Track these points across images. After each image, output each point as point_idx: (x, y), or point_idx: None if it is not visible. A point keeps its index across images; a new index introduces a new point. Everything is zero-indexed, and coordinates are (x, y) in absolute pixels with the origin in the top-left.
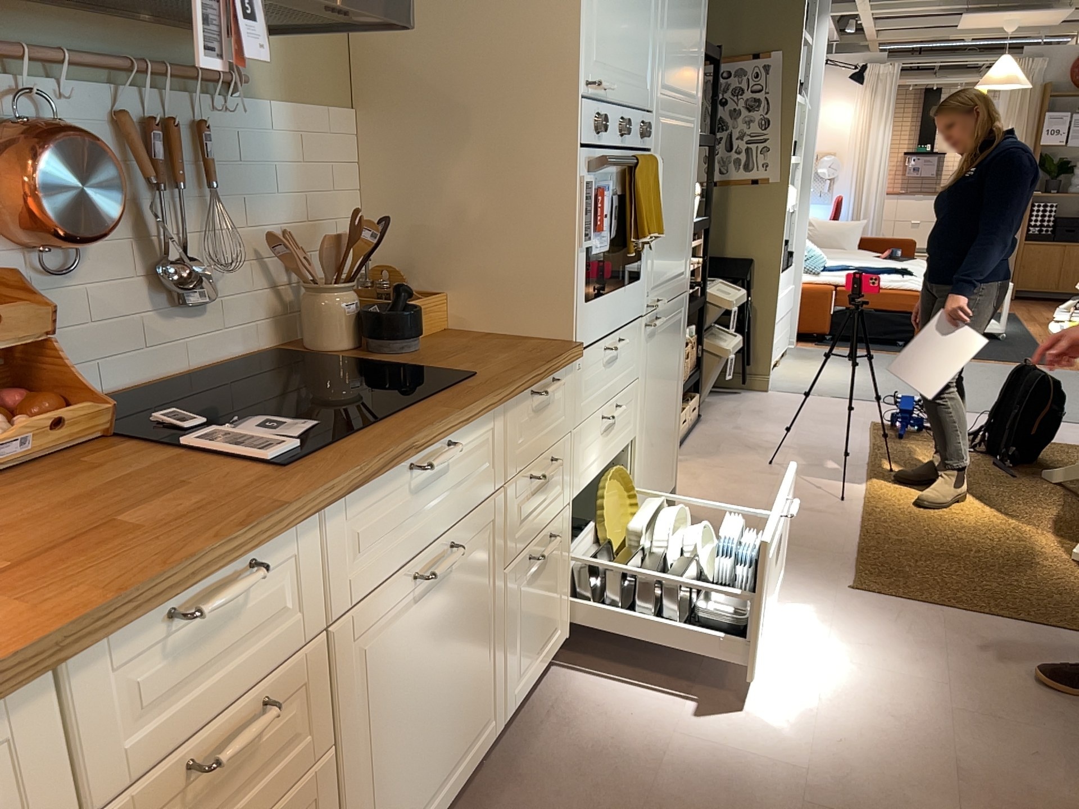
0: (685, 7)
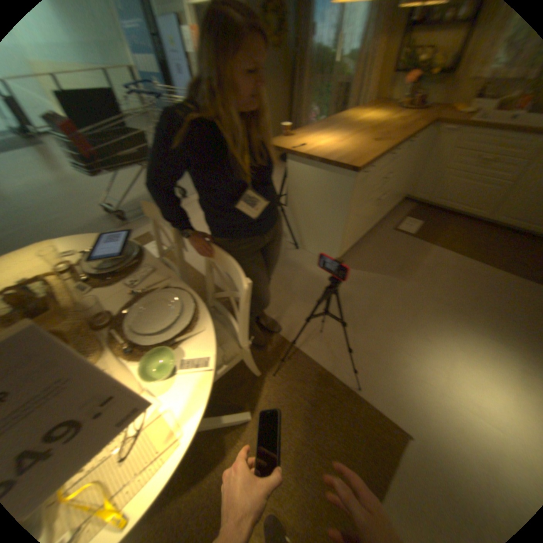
0: None
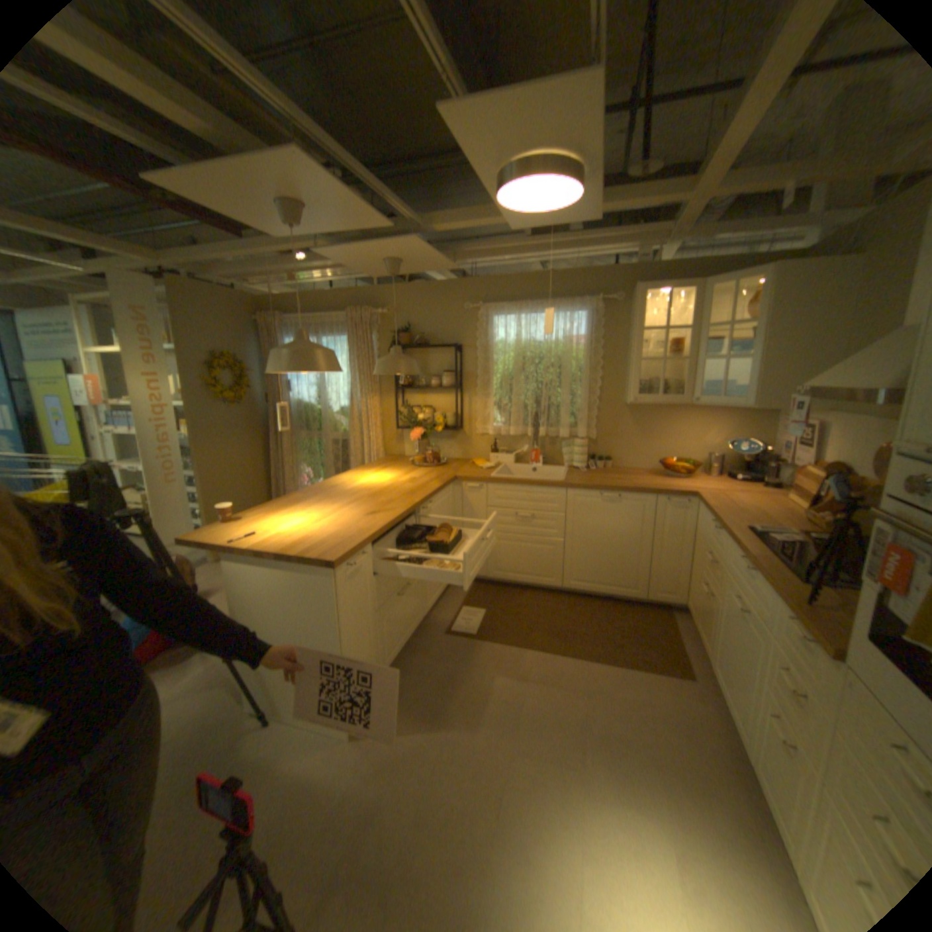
0: None
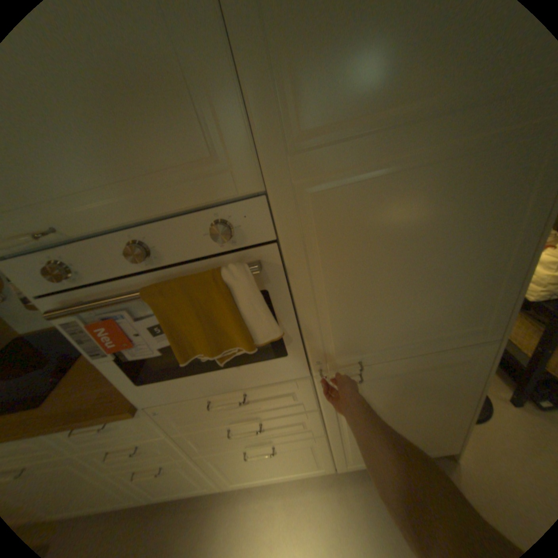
0: None
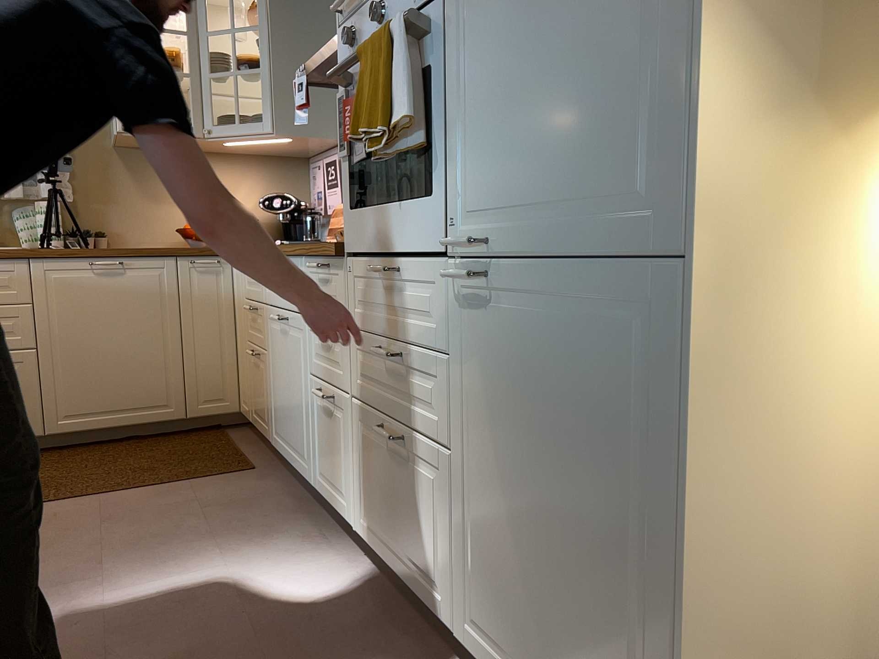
0: None
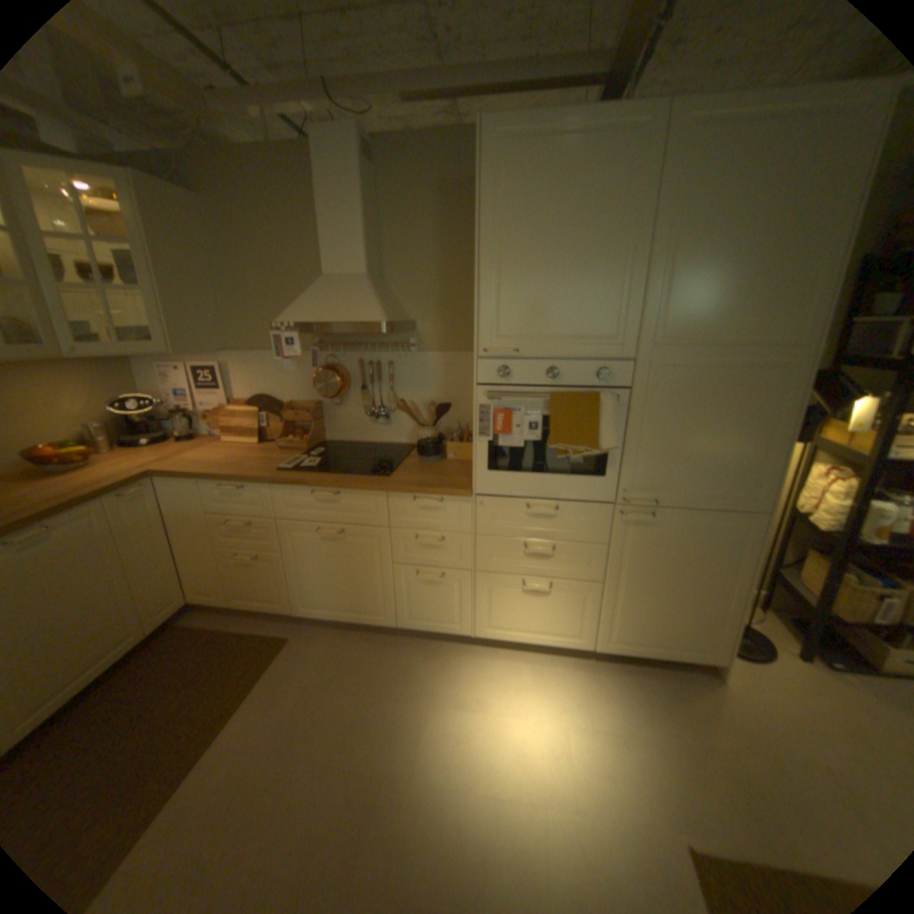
0: (735, 259)
